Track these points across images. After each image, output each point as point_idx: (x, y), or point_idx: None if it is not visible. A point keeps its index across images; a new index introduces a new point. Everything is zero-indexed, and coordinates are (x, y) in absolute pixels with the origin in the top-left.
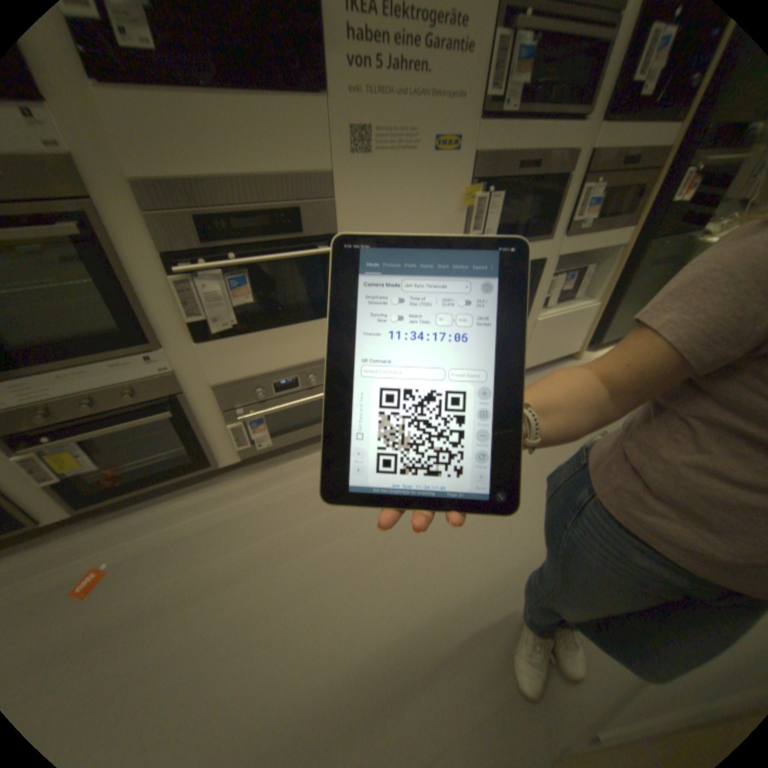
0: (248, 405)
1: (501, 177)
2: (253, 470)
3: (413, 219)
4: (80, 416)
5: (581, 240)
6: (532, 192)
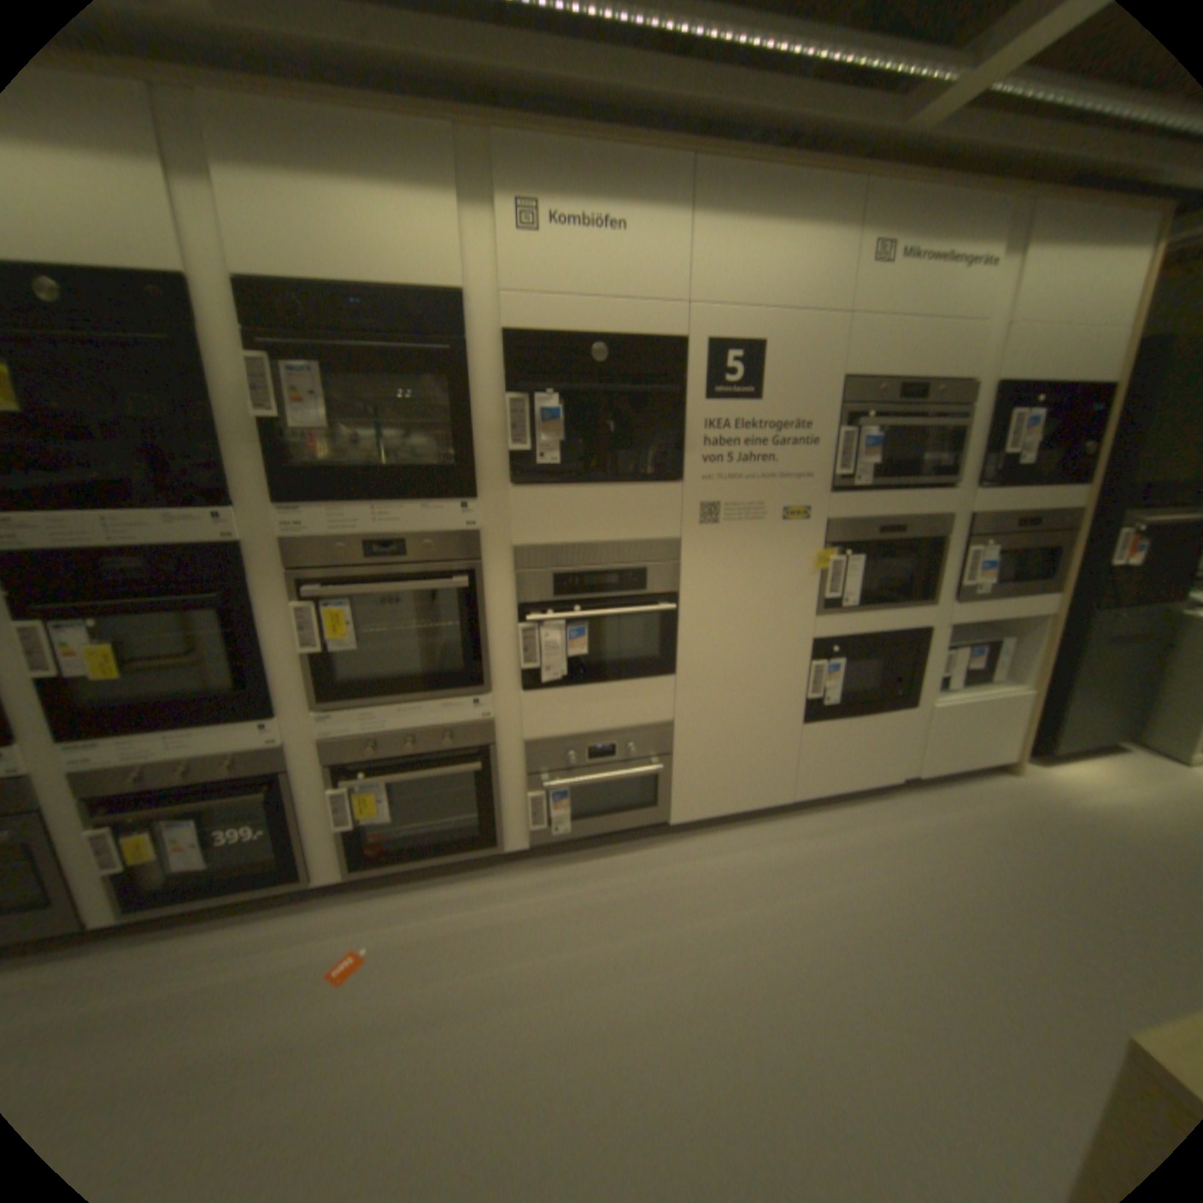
0: (555, 772)
1: (859, 542)
2: (540, 866)
3: (759, 580)
4: (400, 755)
5: (981, 608)
6: (900, 556)
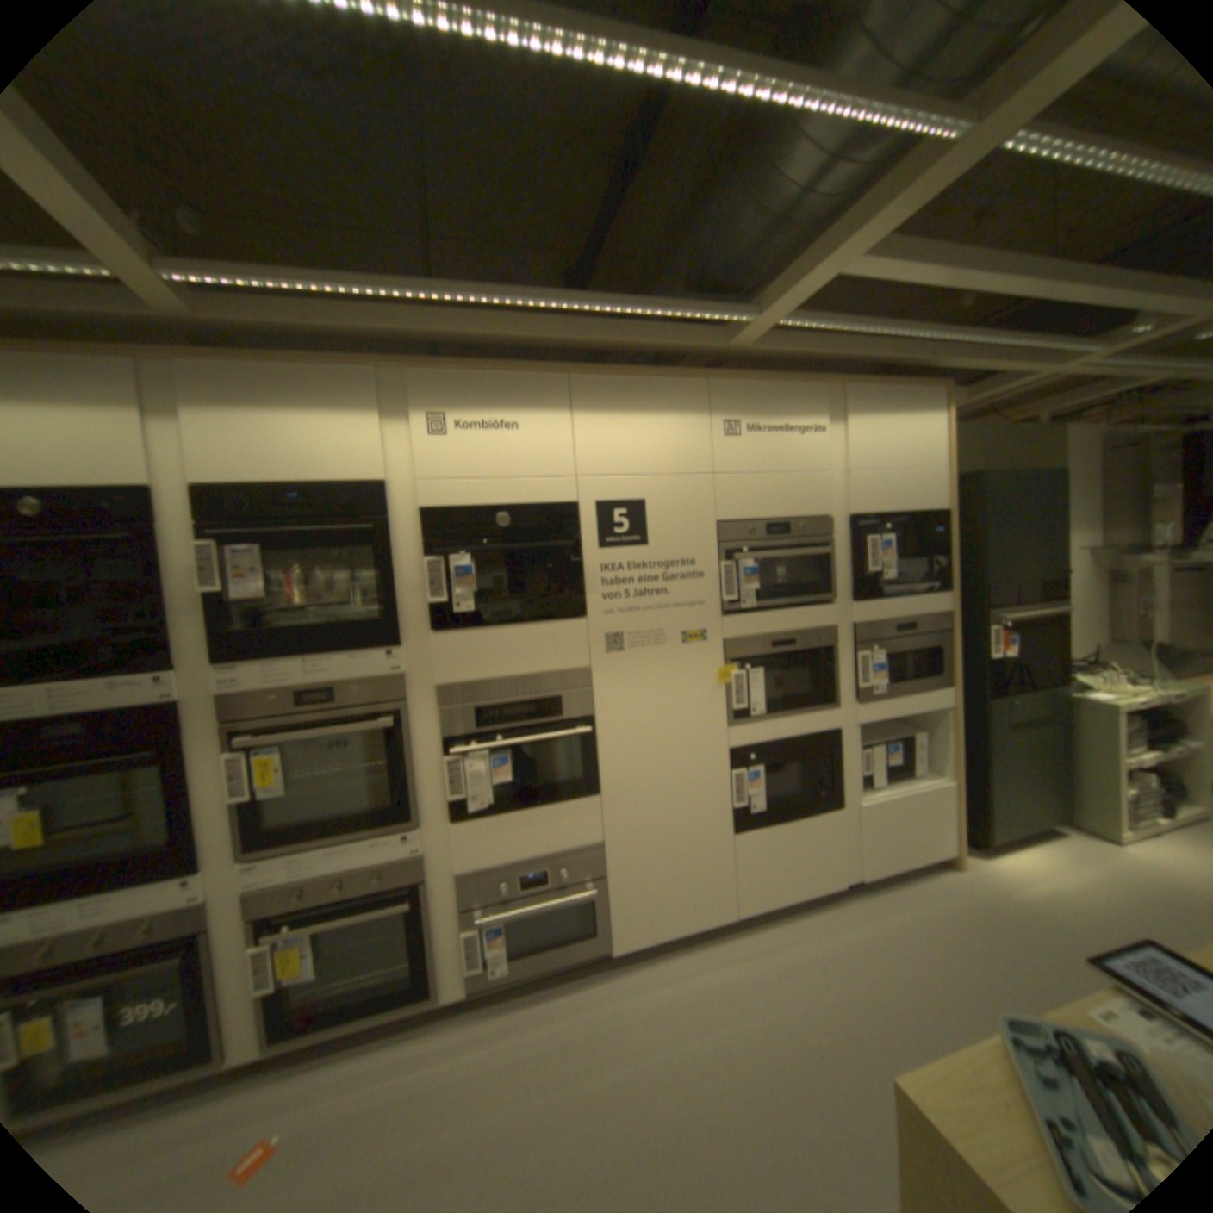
0: (489, 908)
1: (756, 657)
2: (479, 1019)
3: (669, 699)
4: (327, 903)
5: (881, 707)
6: (796, 666)
